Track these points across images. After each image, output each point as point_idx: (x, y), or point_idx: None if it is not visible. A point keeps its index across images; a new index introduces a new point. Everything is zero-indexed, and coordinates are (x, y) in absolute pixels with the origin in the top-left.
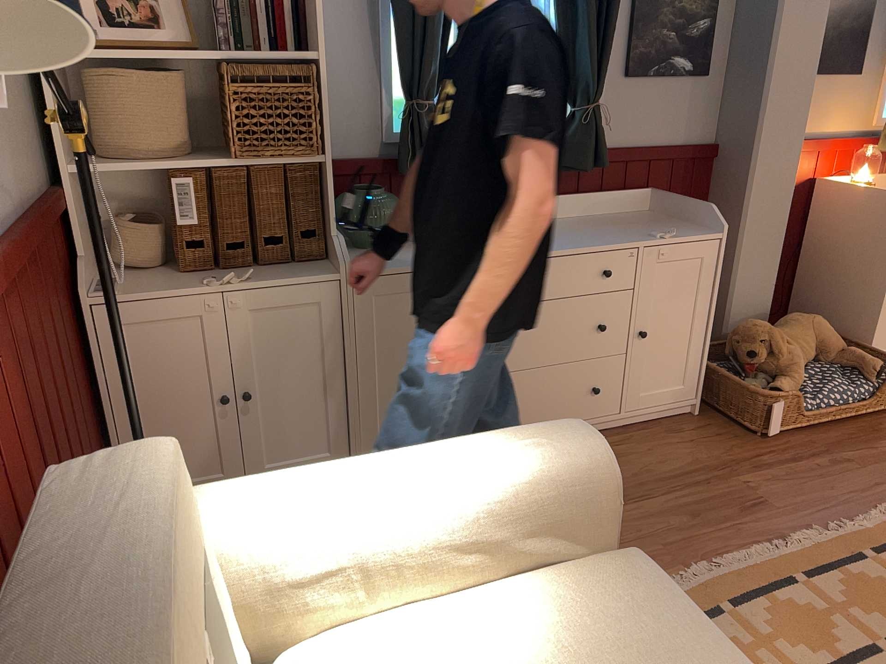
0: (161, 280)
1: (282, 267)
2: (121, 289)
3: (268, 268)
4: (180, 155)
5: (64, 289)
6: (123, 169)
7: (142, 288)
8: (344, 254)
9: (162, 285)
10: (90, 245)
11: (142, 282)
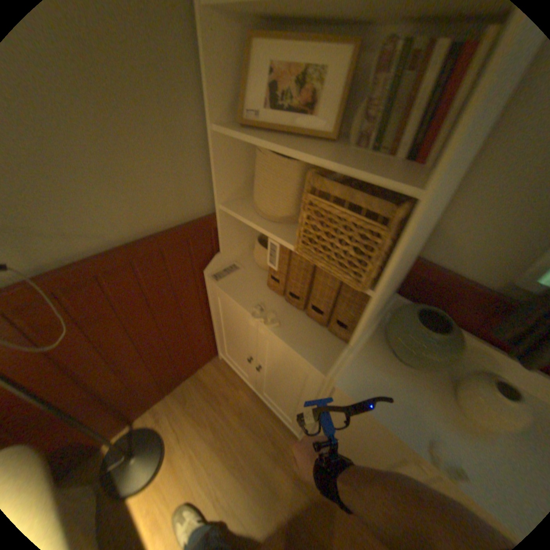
0: (252, 286)
1: (315, 330)
2: (228, 280)
3: (306, 323)
4: (288, 222)
5: (191, 271)
6: (243, 219)
7: (236, 286)
8: (345, 370)
9: (244, 292)
10: (241, 244)
11: (244, 281)
